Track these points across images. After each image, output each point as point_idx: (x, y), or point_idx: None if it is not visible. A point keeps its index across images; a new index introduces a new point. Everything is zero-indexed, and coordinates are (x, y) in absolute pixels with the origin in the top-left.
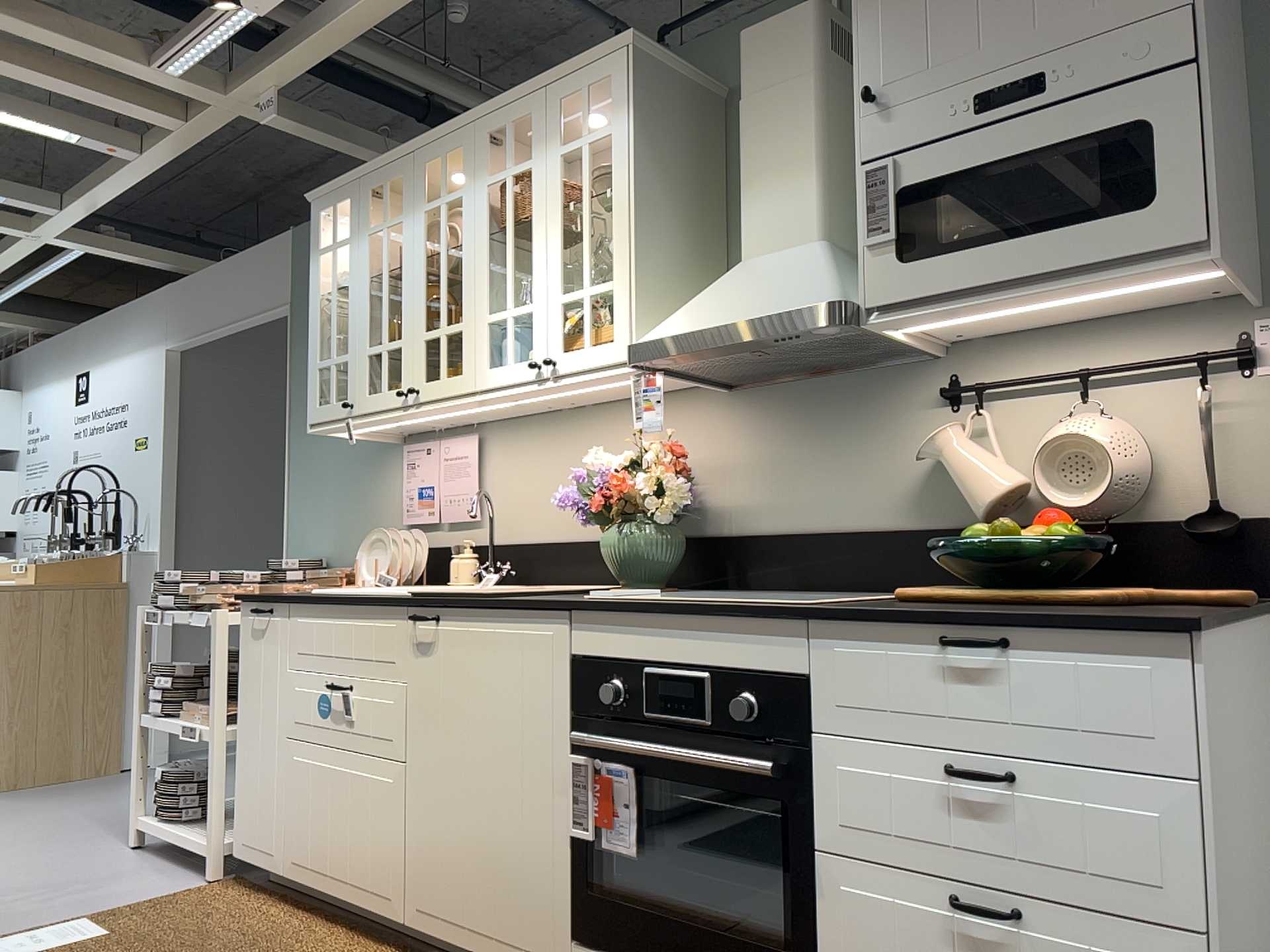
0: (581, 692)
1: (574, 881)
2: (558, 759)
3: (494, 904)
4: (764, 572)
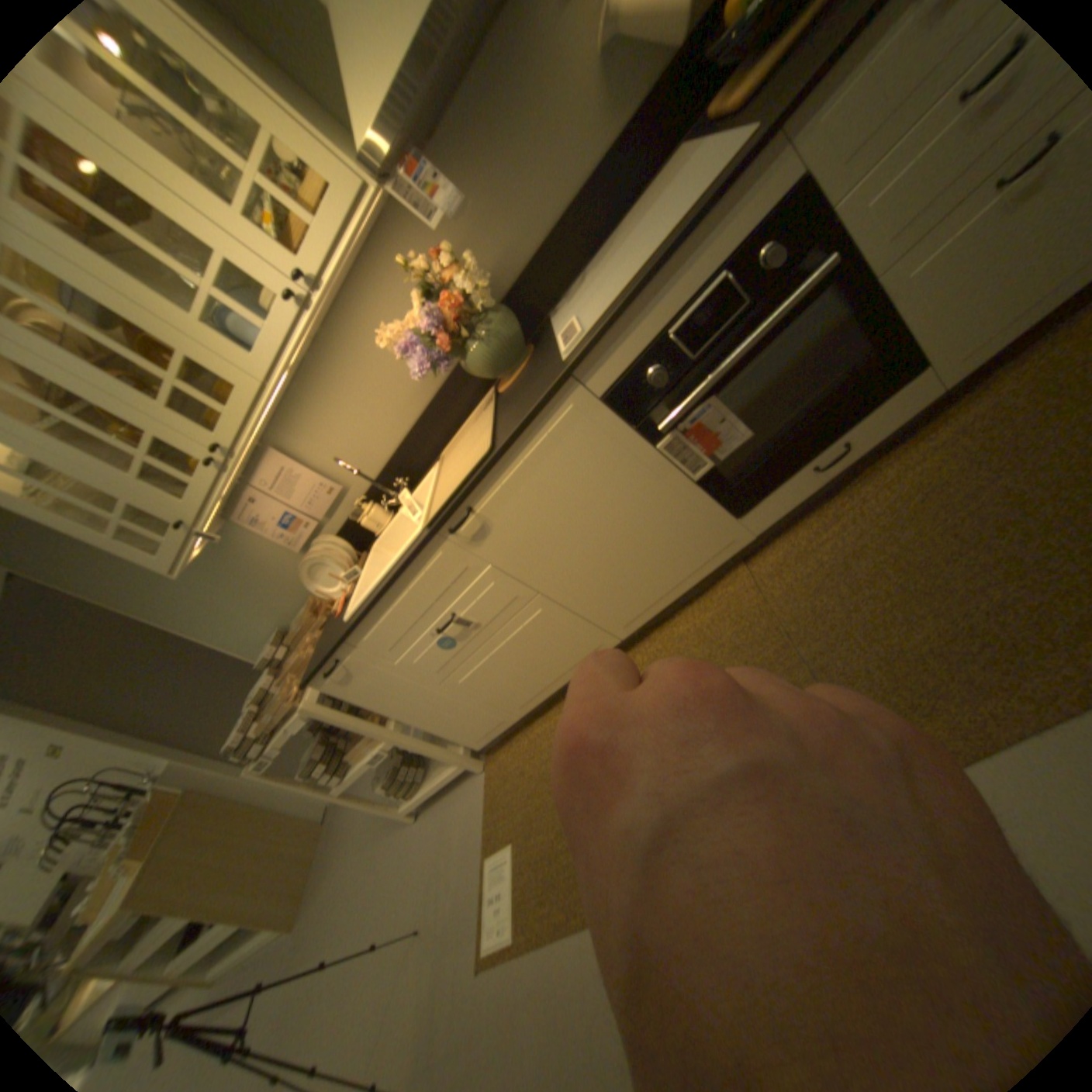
0: (630, 406)
1: (714, 496)
2: (649, 459)
3: (673, 566)
4: (558, 277)
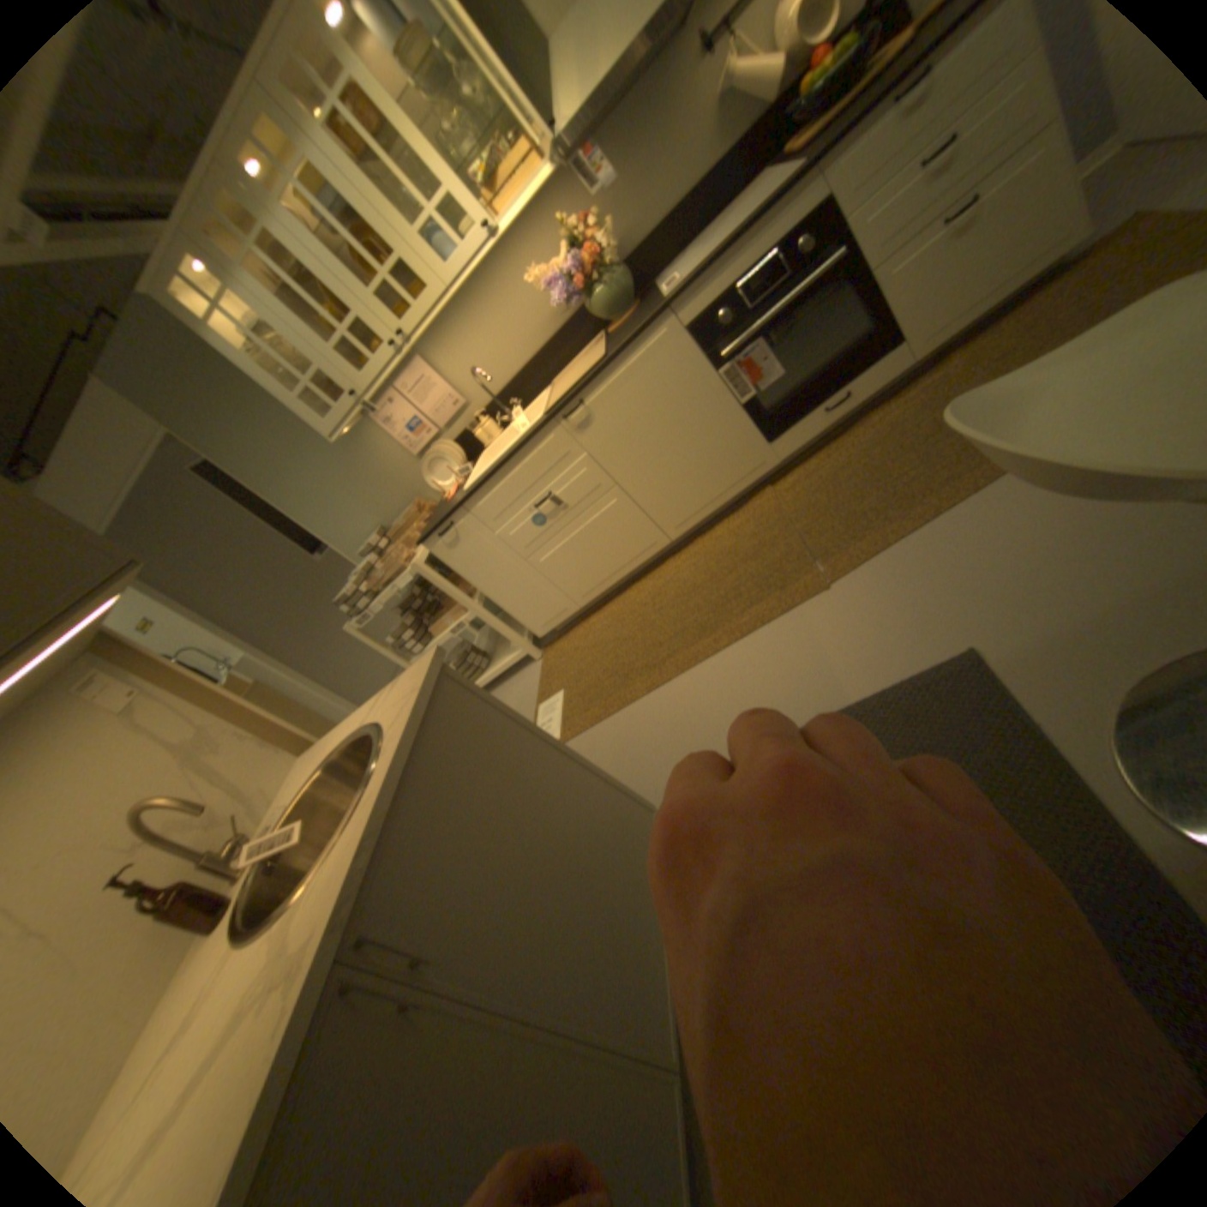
0: (705, 334)
1: (755, 419)
2: (713, 379)
3: (719, 475)
4: (665, 251)
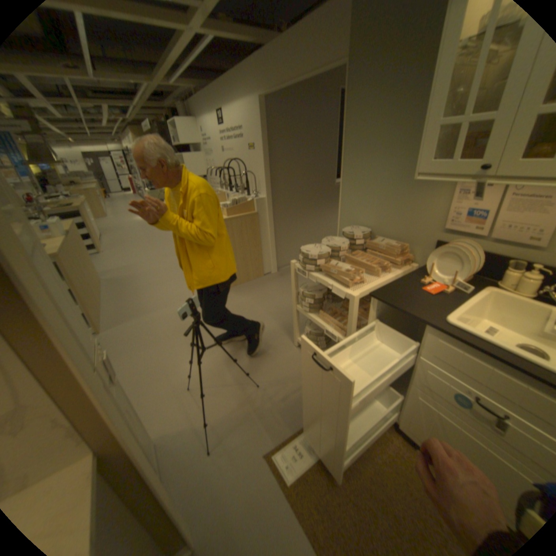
0: None
1: None
2: None
3: None
4: None
